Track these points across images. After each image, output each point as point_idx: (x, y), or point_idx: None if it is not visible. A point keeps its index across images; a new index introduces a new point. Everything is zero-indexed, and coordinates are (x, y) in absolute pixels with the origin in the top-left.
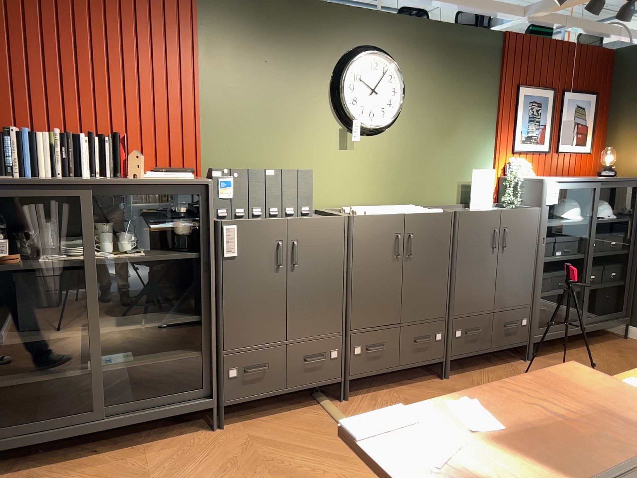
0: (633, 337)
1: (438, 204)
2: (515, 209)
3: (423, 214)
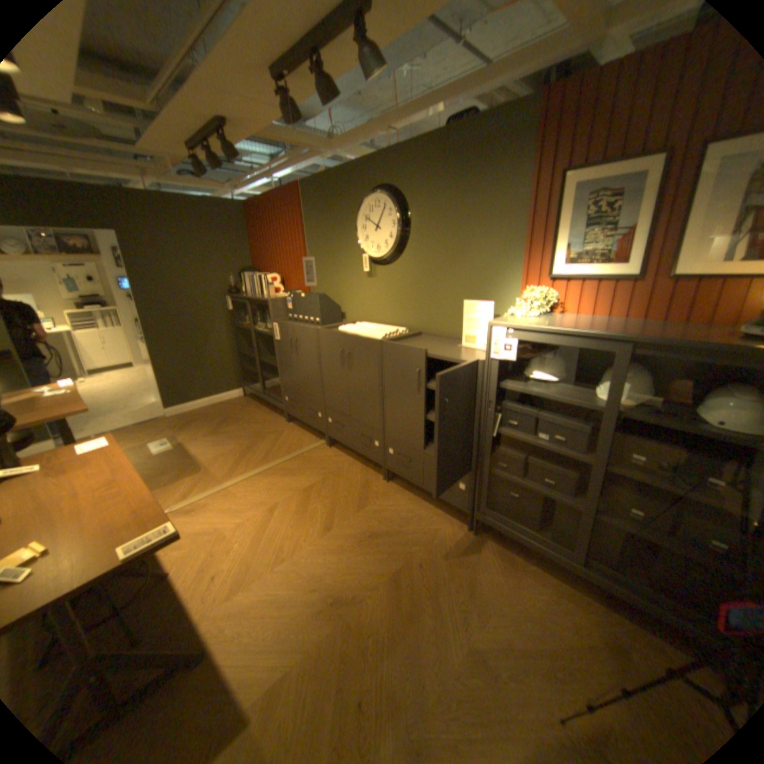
0: None
1: (447, 334)
2: (446, 353)
3: (356, 337)
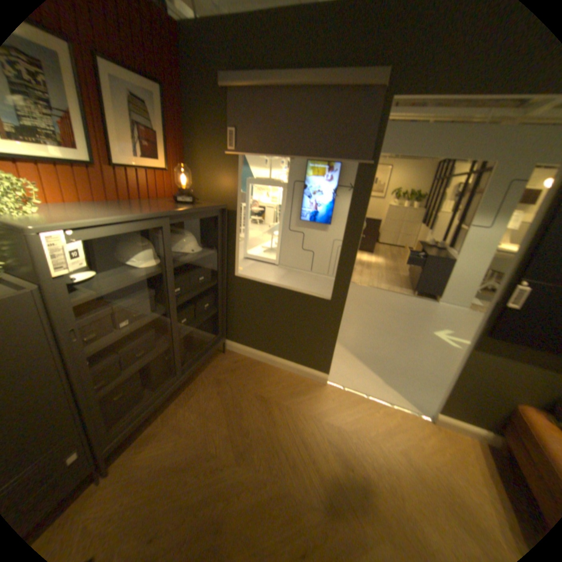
0: (229, 348)
1: None
2: None
3: None
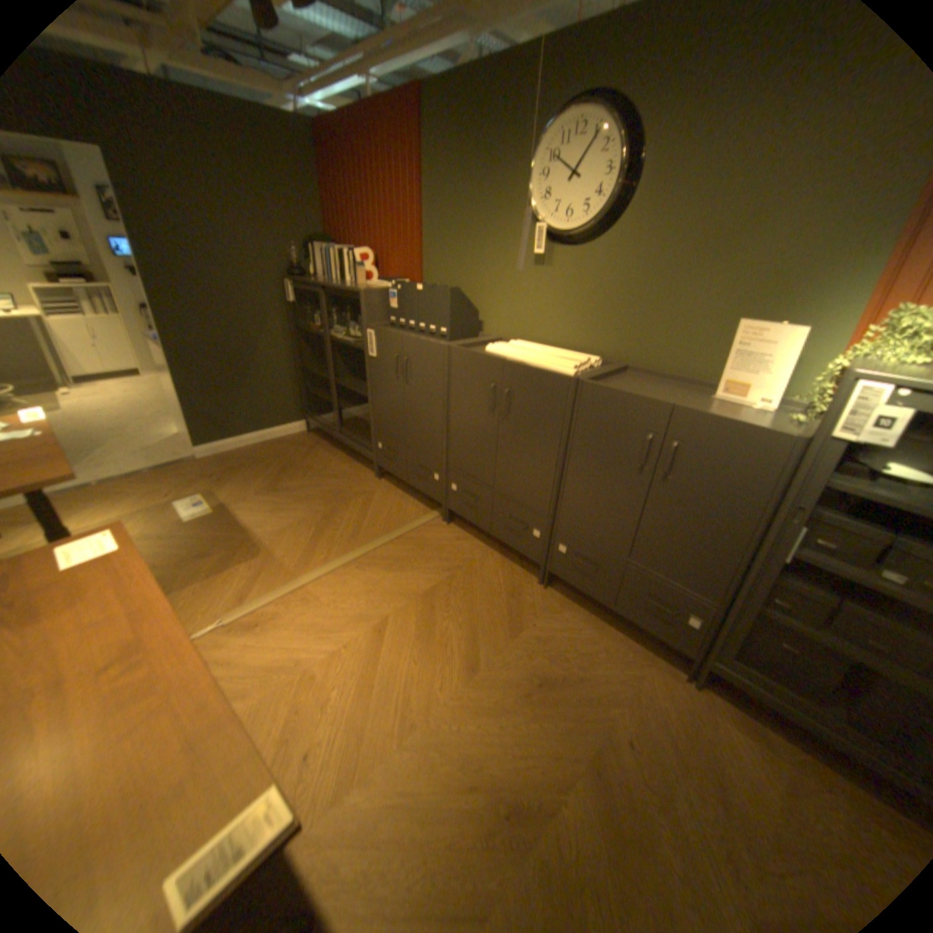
0: None
1: (677, 372)
2: (719, 414)
3: (526, 367)
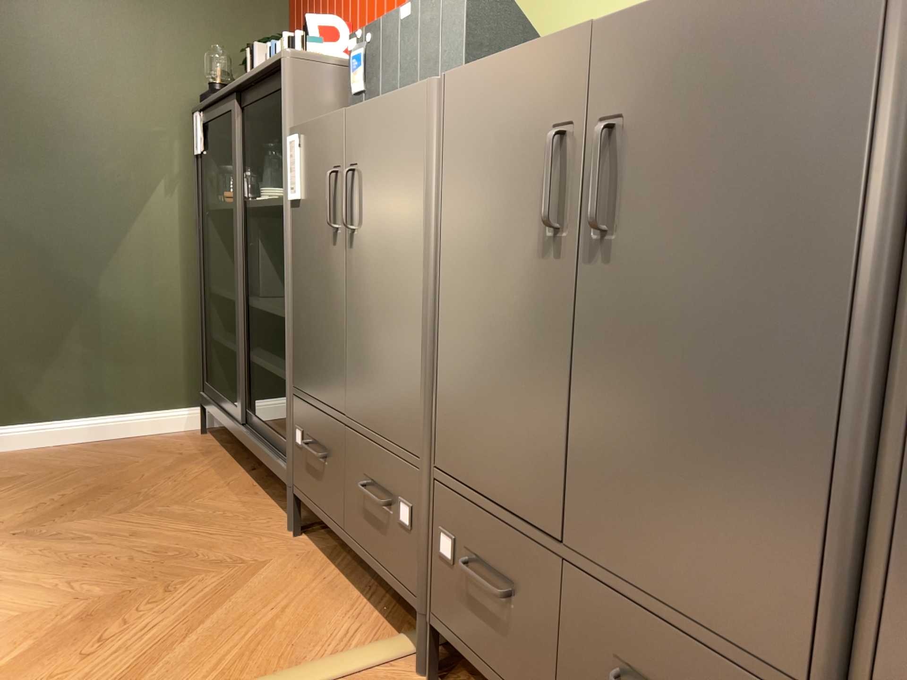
0: None
1: None
2: None
3: None
